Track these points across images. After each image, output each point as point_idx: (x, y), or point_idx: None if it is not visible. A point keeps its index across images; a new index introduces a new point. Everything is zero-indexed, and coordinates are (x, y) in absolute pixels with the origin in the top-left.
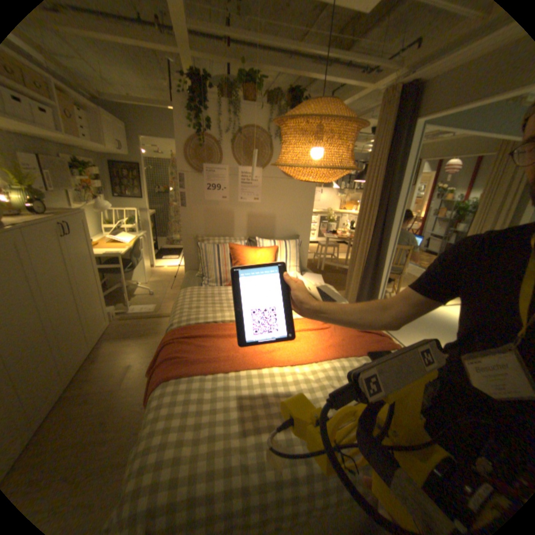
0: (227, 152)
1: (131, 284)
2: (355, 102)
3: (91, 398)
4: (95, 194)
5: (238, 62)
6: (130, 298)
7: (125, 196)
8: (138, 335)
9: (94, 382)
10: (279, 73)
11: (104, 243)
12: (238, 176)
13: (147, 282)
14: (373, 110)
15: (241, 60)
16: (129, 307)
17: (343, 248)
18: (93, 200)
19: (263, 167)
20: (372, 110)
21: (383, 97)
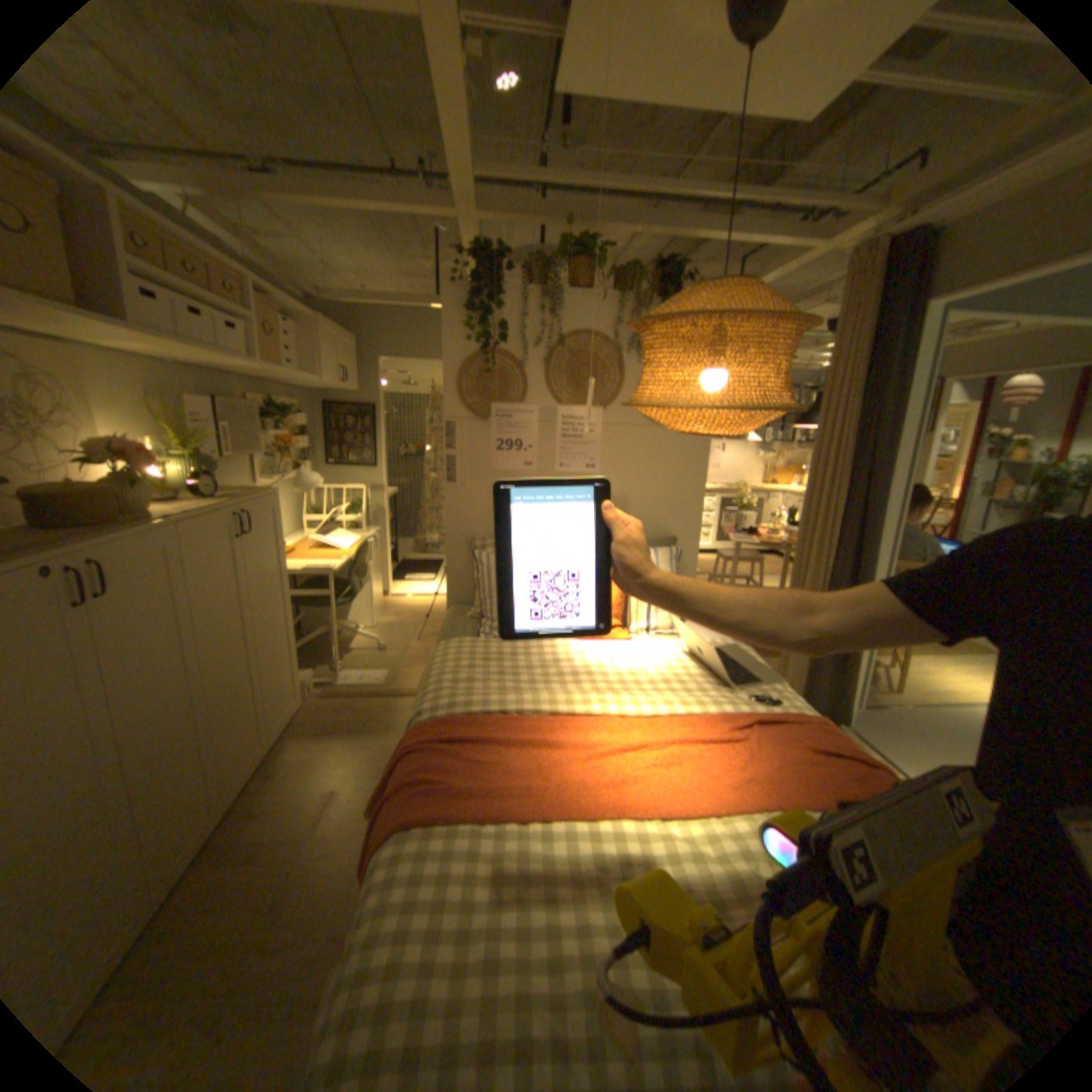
0: (535, 381)
1: (346, 628)
2: (790, 275)
3: (258, 853)
4: (295, 461)
5: (560, 222)
6: (342, 655)
7: (345, 464)
8: (352, 730)
9: (267, 820)
10: (636, 235)
11: (305, 549)
12: (554, 423)
13: (375, 626)
14: (828, 287)
15: (565, 218)
16: (338, 673)
17: (773, 564)
18: (292, 472)
19: (603, 405)
20: (826, 288)
21: (849, 262)
